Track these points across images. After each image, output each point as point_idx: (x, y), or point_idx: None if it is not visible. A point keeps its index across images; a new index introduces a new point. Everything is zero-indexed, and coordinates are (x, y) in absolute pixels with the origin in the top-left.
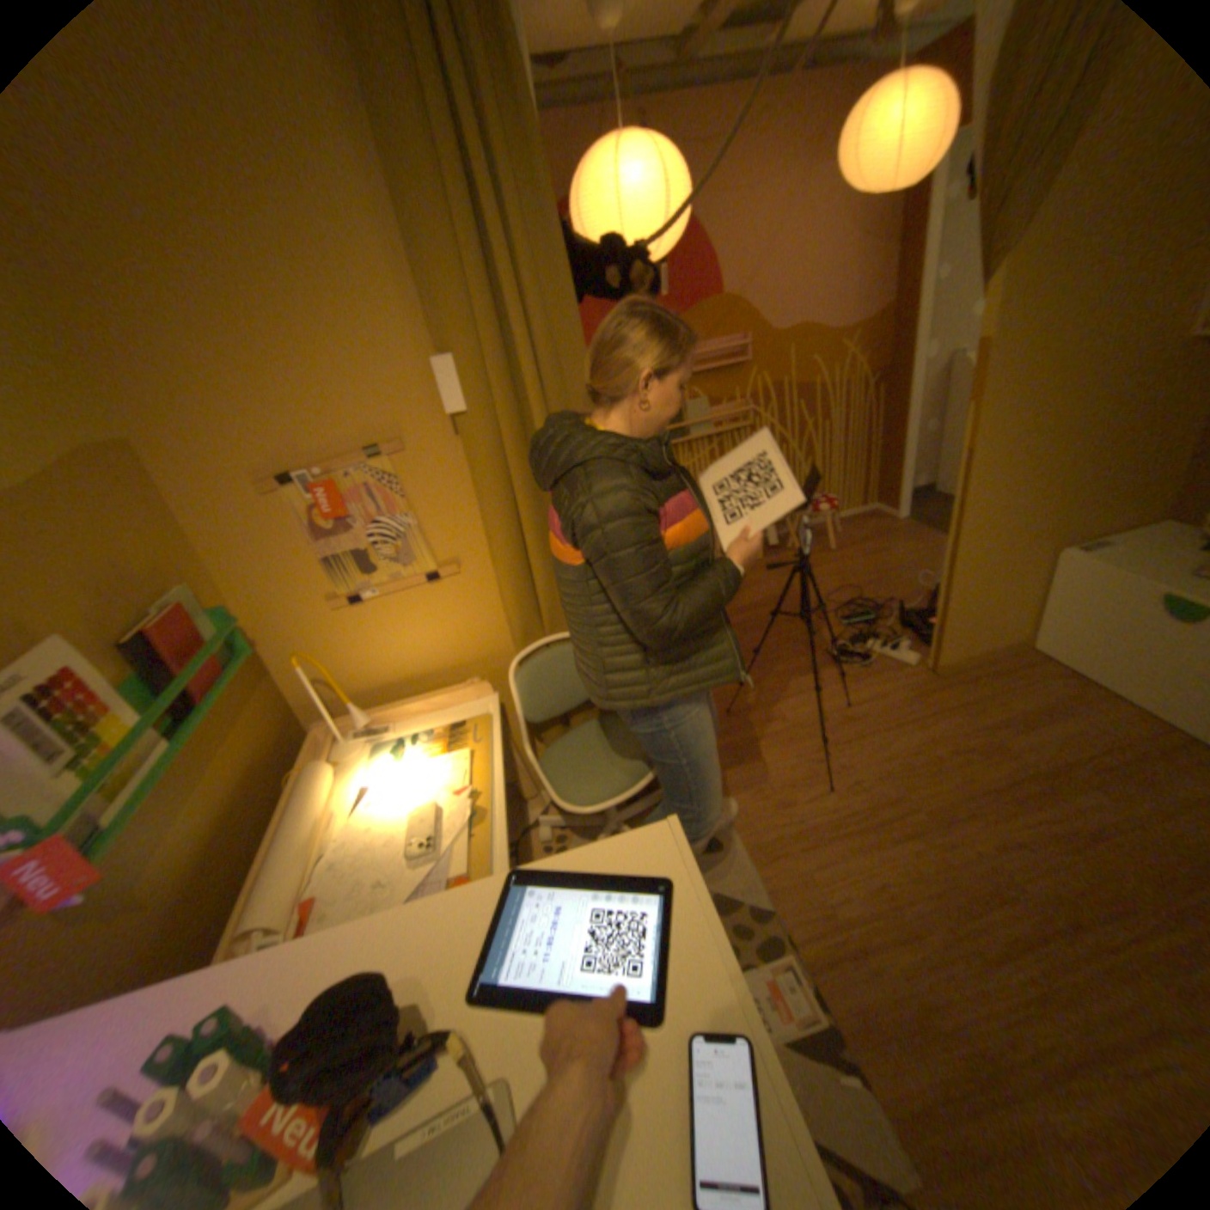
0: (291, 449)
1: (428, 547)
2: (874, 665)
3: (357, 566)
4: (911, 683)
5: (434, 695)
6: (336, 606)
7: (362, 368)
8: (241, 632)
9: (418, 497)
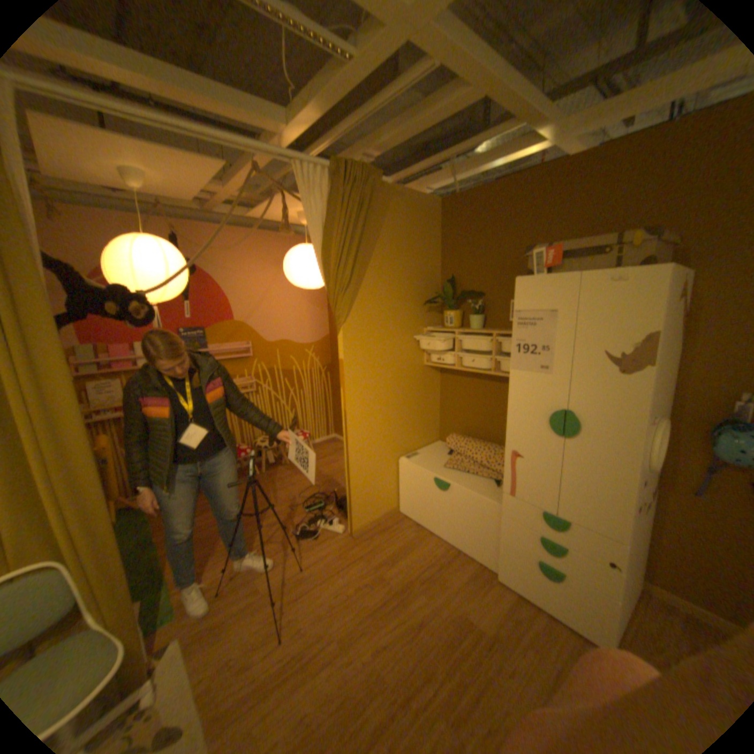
0: None
1: None
2: (321, 538)
3: None
4: (340, 547)
5: None
6: None
7: None
8: None
9: None
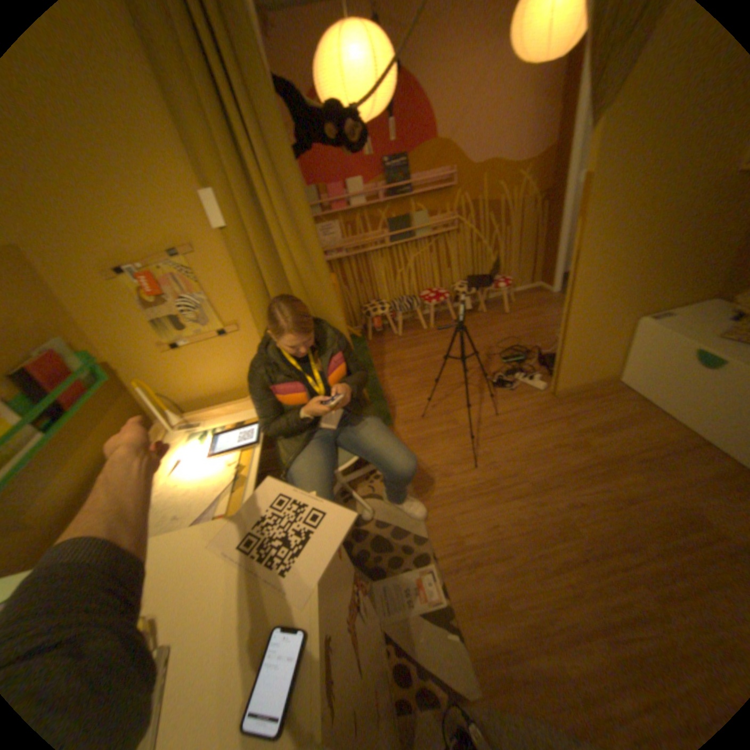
0: (117, 251)
1: (215, 314)
2: (517, 389)
3: (170, 325)
4: (537, 401)
5: (226, 405)
6: (160, 351)
7: (156, 197)
8: (96, 367)
9: (204, 282)
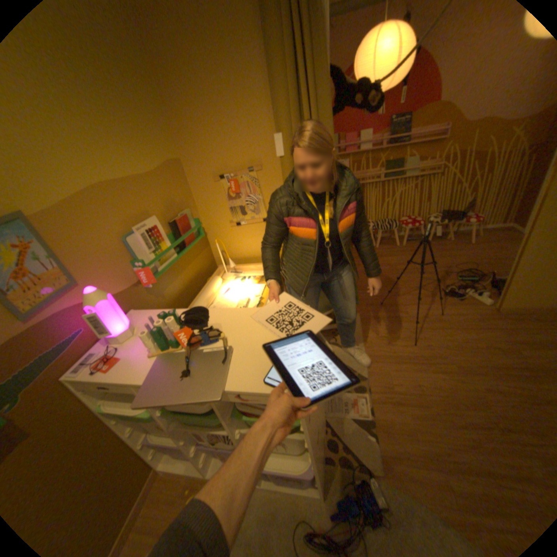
0: (224, 166)
1: (265, 208)
2: (466, 300)
3: (240, 212)
4: (482, 313)
5: (259, 264)
6: (231, 225)
7: (250, 137)
8: (201, 228)
9: (263, 189)
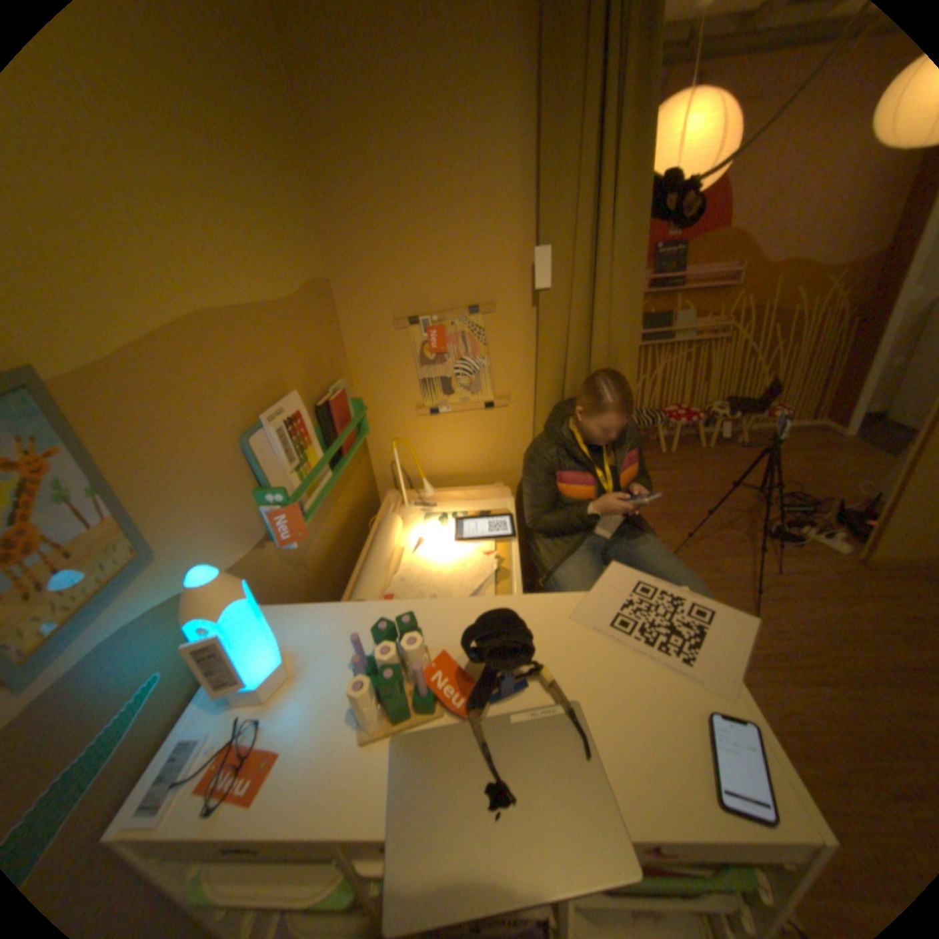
0: (421, 301)
1: (491, 383)
2: (807, 547)
3: (441, 388)
4: (841, 568)
5: (469, 489)
6: (421, 414)
7: (482, 250)
8: (367, 417)
9: (494, 347)
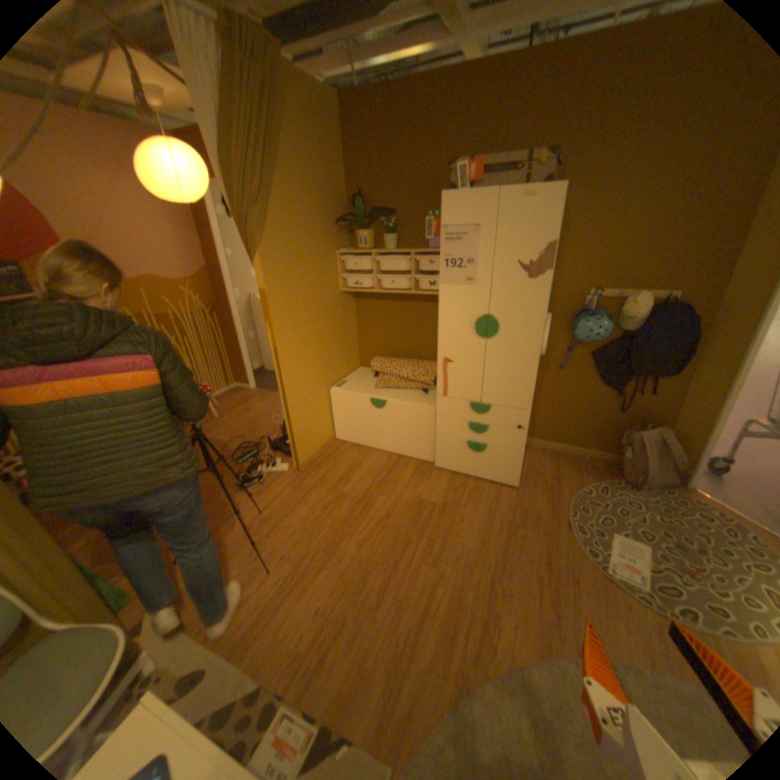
0: None
1: None
2: (266, 480)
3: None
4: (289, 482)
5: None
6: None
7: None
8: None
9: None
